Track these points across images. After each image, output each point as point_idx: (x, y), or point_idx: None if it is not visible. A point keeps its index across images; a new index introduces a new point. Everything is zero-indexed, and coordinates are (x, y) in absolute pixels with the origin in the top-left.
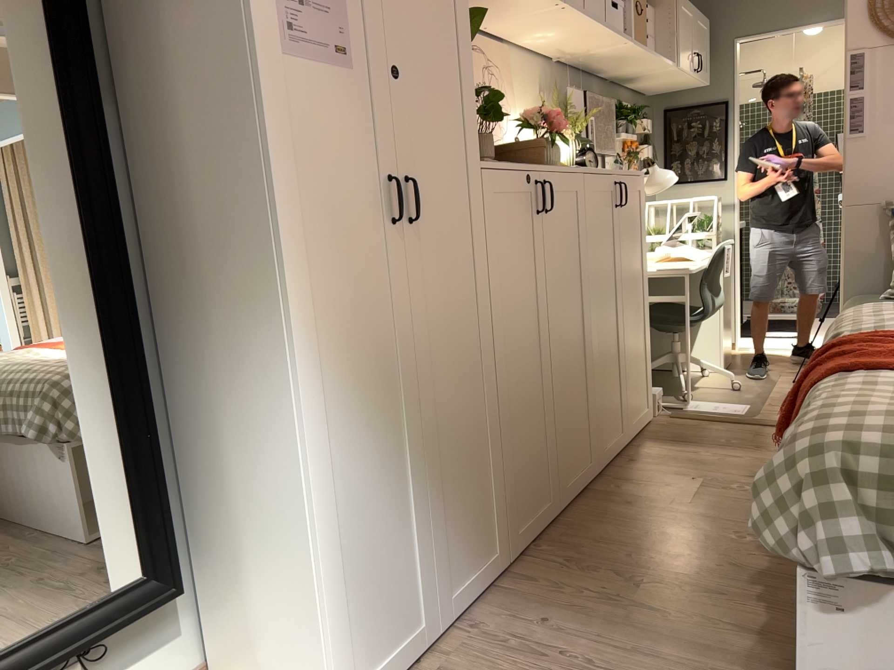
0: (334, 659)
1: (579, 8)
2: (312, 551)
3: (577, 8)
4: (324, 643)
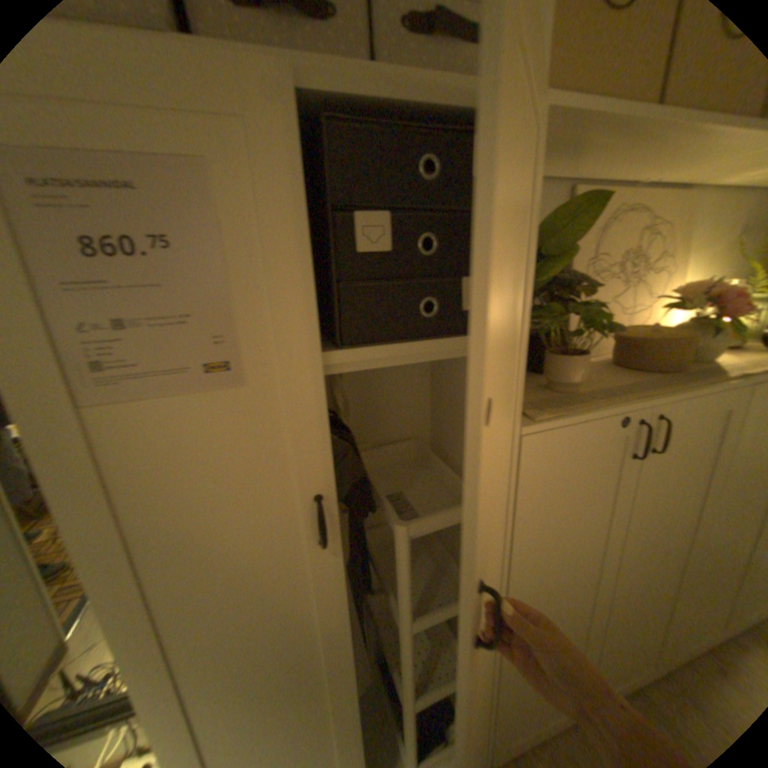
0: None
1: None
2: None
3: None
4: None
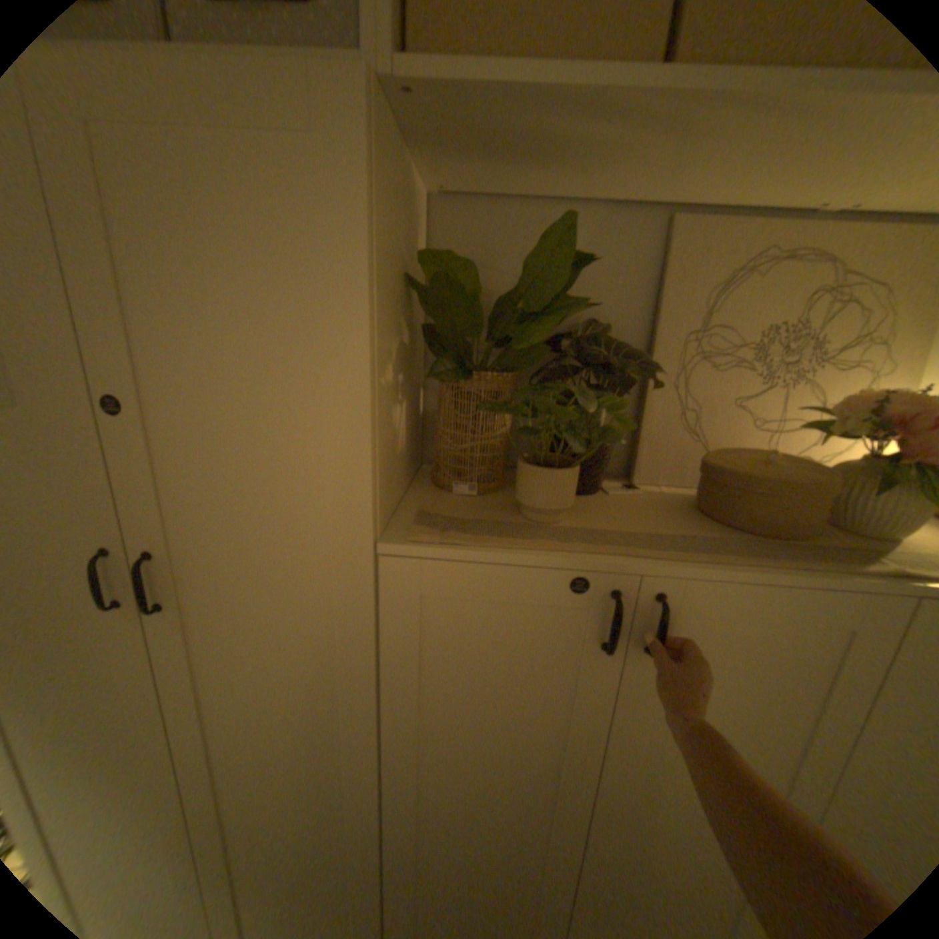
0: None
1: None
2: None
3: None
4: None
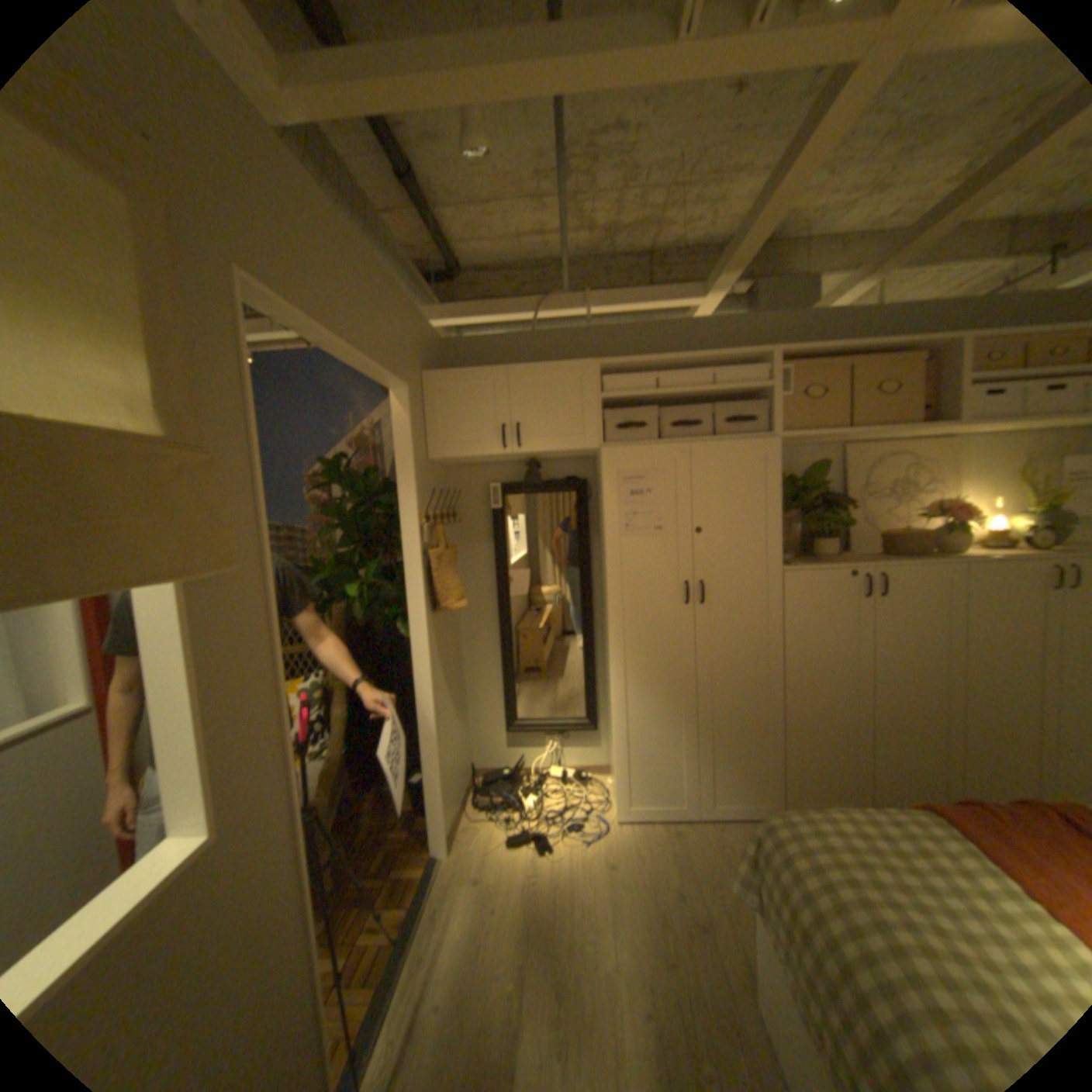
0: (621, 787)
1: (996, 420)
2: (614, 738)
3: (988, 423)
4: (616, 778)
